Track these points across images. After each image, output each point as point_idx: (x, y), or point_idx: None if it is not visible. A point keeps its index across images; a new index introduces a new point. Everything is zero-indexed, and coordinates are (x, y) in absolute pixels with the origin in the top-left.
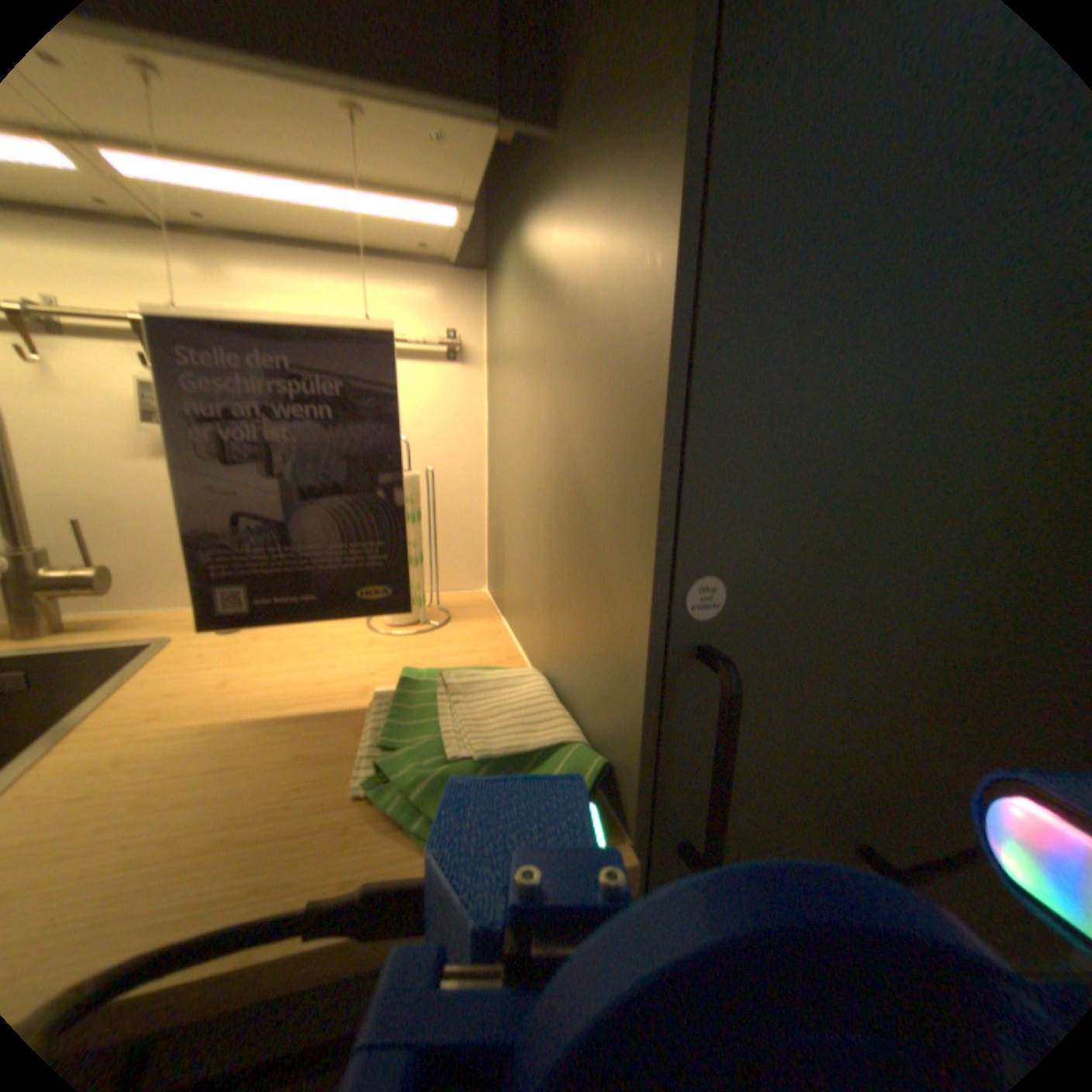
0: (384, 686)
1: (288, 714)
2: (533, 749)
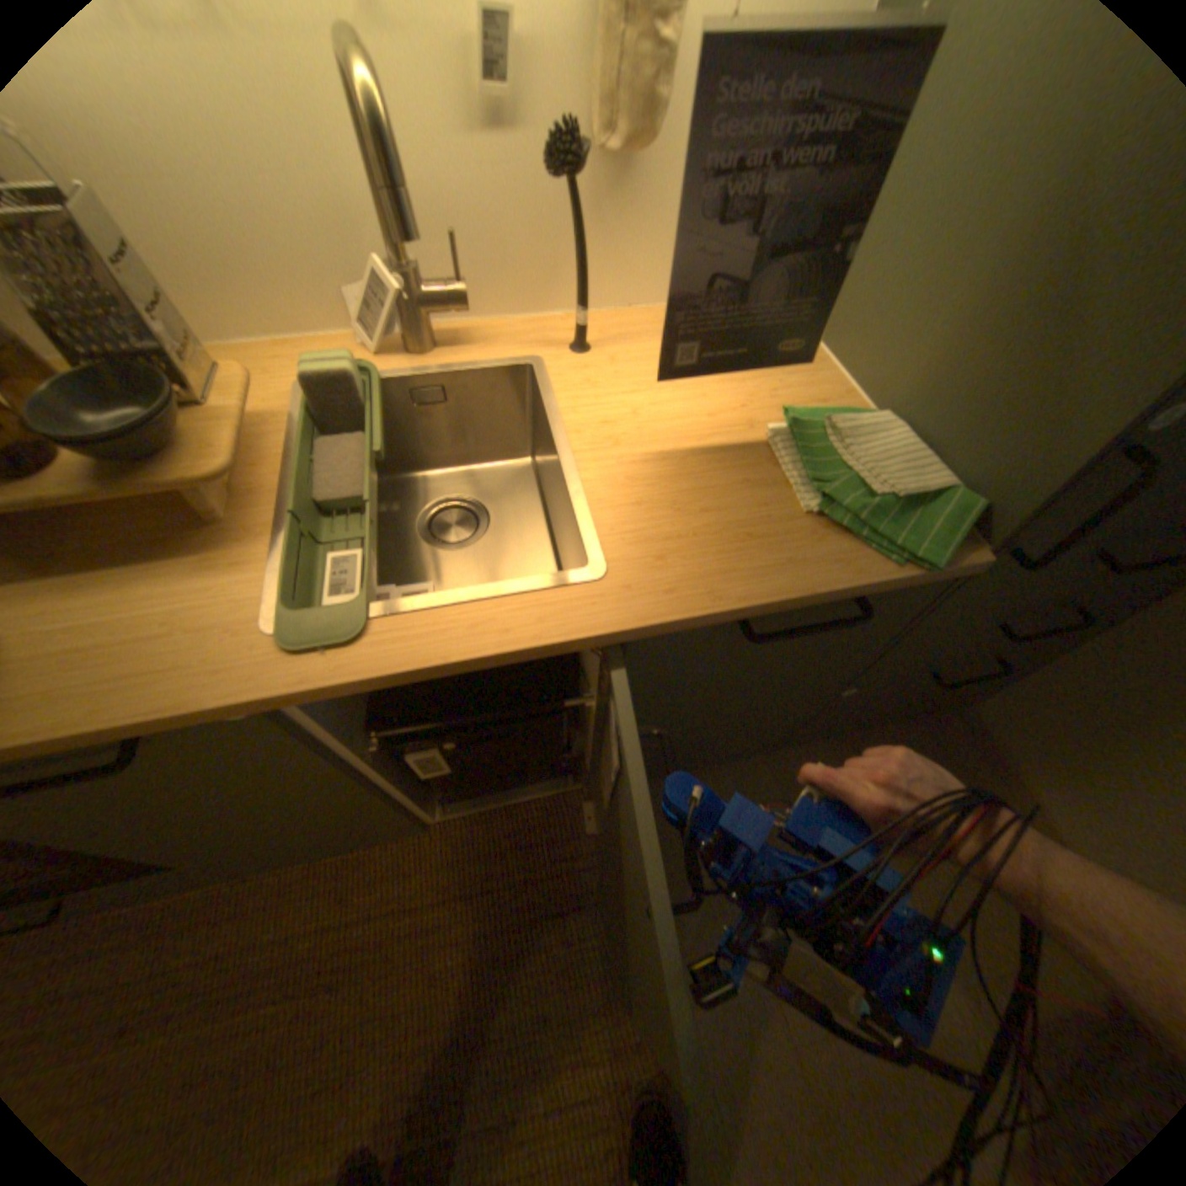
0: (768, 423)
1: (714, 447)
2: (939, 494)
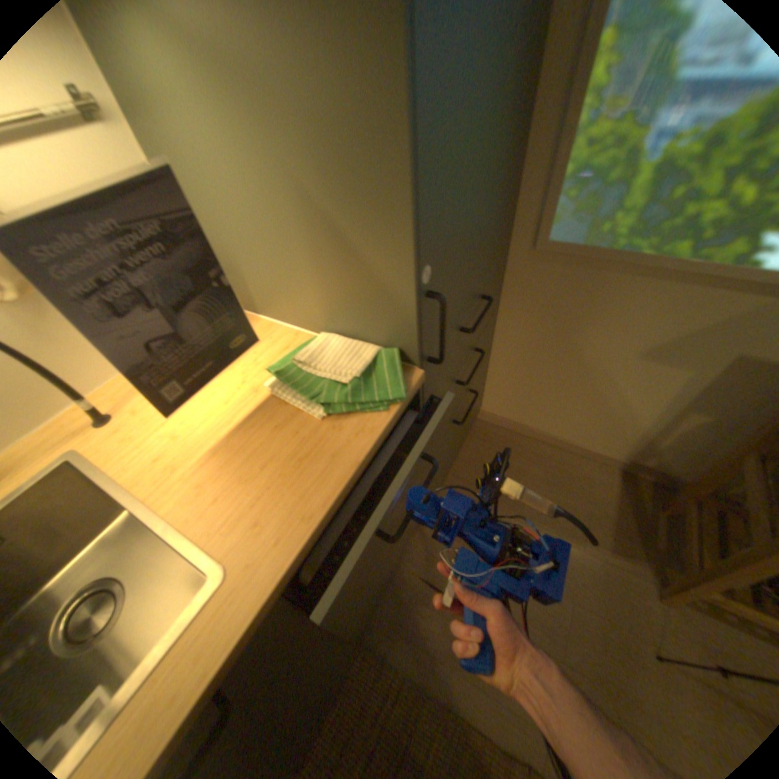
0: (264, 381)
1: (241, 420)
2: (374, 359)
